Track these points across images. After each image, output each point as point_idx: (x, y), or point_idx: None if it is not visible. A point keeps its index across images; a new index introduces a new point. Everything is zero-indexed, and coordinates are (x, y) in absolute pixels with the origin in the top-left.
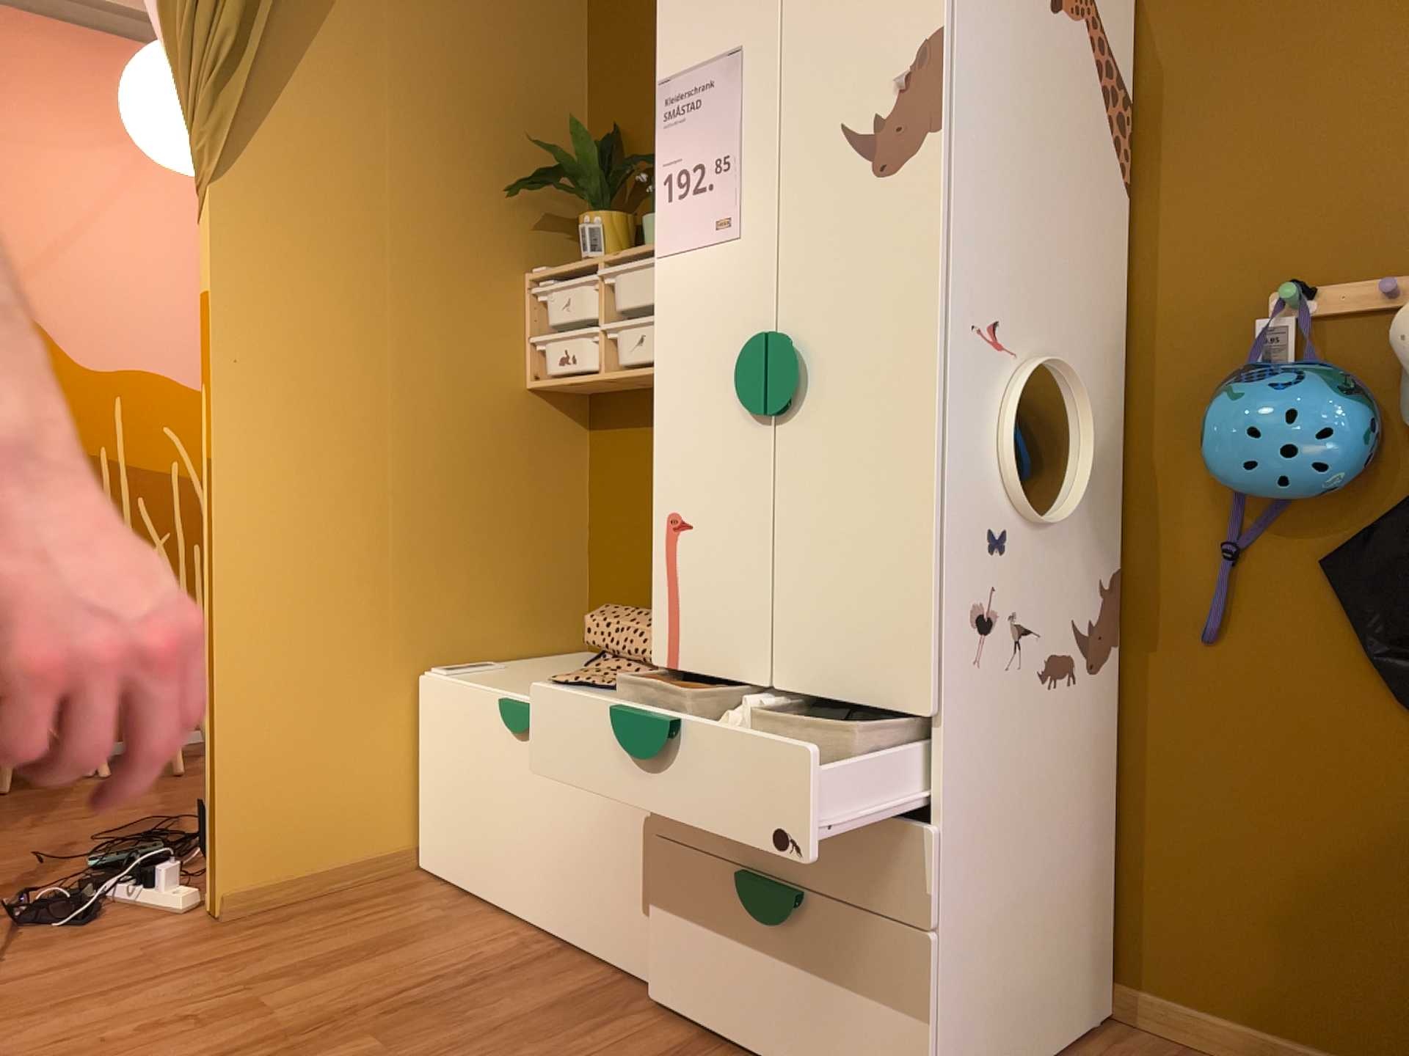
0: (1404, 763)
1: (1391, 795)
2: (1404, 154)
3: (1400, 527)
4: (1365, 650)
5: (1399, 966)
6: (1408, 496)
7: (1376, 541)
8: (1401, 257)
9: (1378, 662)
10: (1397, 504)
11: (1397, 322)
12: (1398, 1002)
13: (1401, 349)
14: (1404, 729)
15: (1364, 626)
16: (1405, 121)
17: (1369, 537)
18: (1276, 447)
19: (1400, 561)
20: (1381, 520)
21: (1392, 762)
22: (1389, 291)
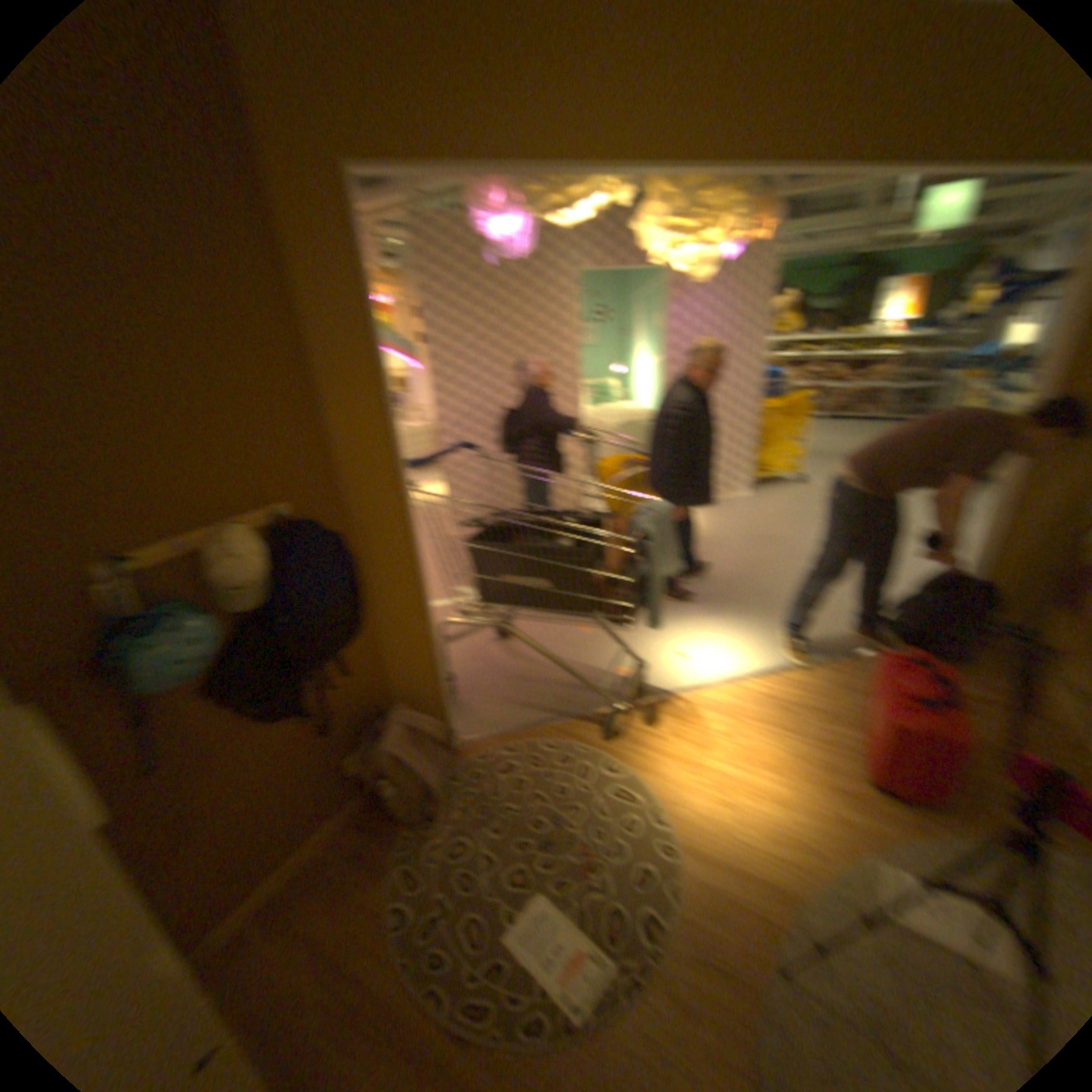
0: (261, 744)
1: (262, 759)
2: (137, 465)
3: (231, 658)
4: (235, 716)
5: (288, 810)
6: (218, 640)
7: (222, 670)
8: (162, 525)
9: (241, 716)
10: (215, 646)
11: (199, 567)
12: (293, 820)
13: (217, 582)
14: (256, 732)
15: (231, 708)
16: (128, 444)
17: (217, 670)
18: (184, 663)
19: (238, 672)
20: (215, 658)
21: (257, 747)
22: (169, 546)
